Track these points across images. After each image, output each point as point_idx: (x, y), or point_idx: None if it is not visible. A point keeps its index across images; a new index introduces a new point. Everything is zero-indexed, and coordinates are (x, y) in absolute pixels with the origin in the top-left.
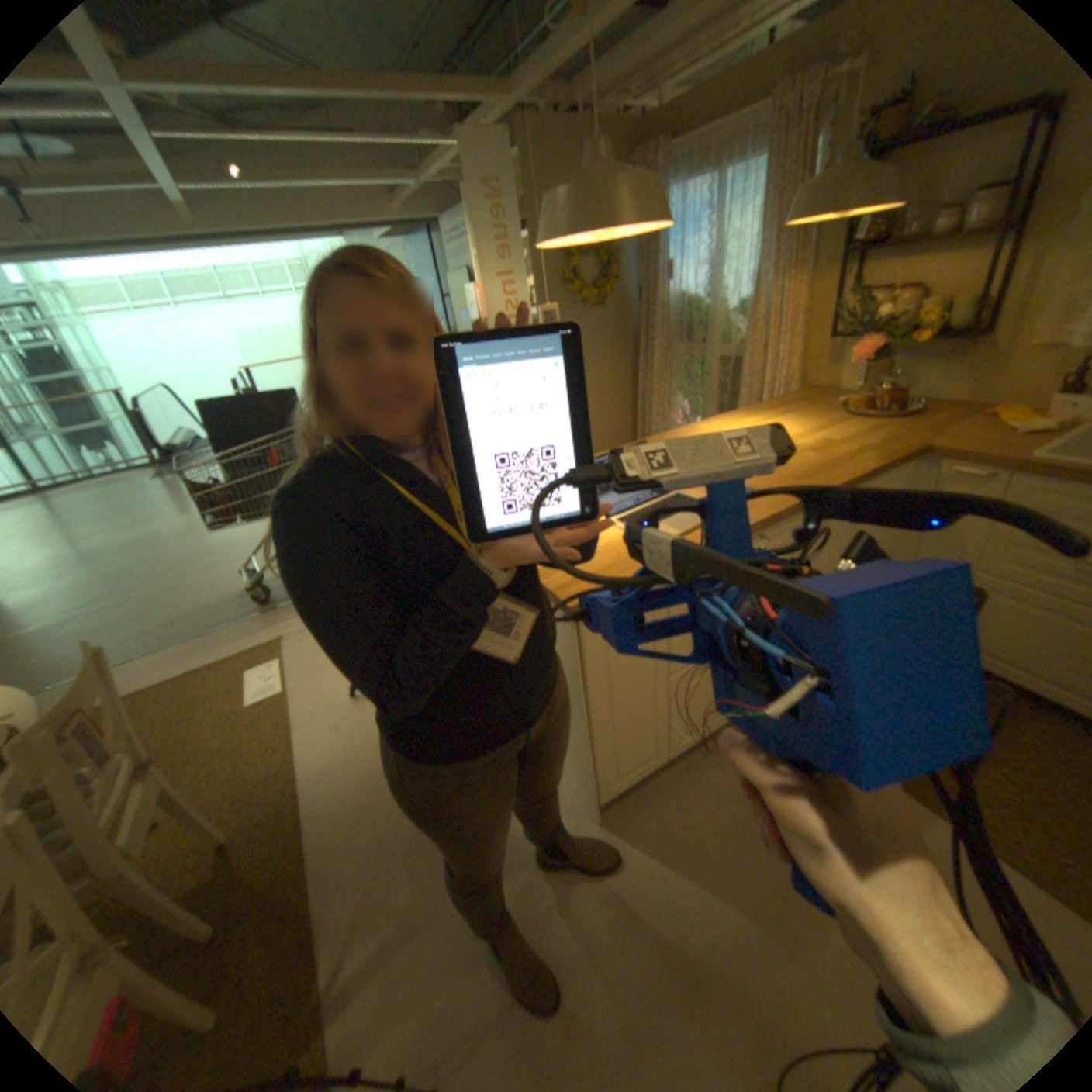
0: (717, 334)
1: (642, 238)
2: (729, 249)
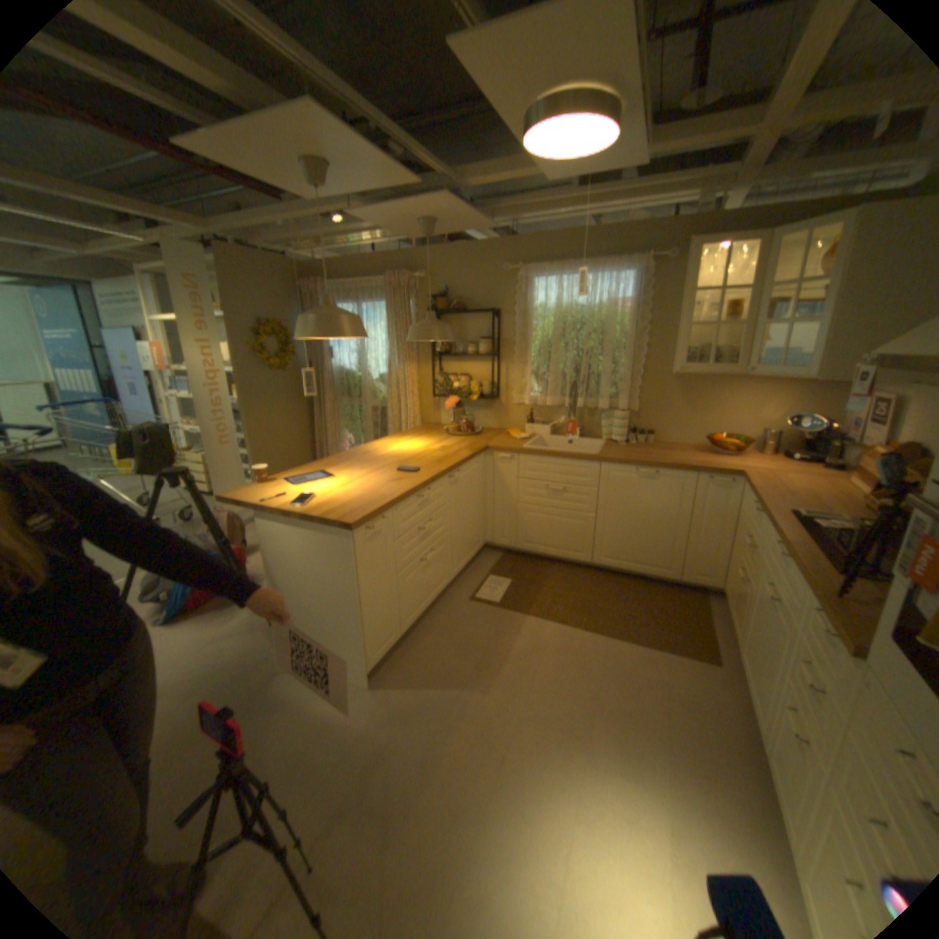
0: (369, 394)
1: None
2: (369, 347)
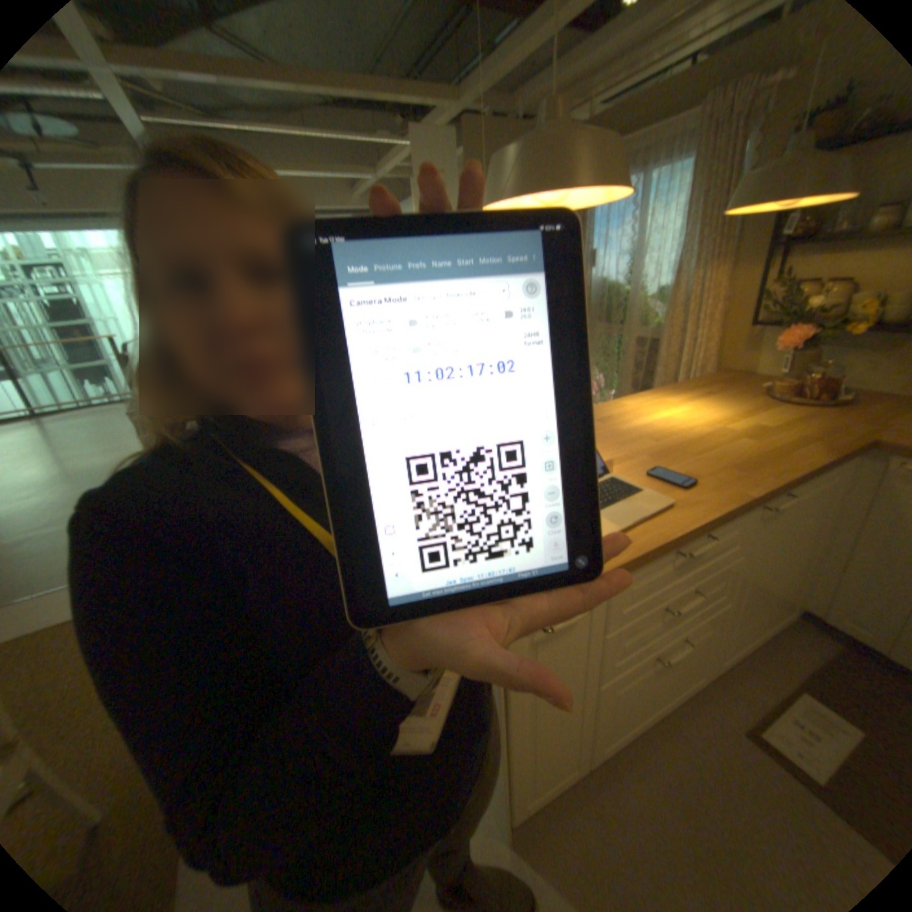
0: (636, 317)
1: None
2: (650, 241)
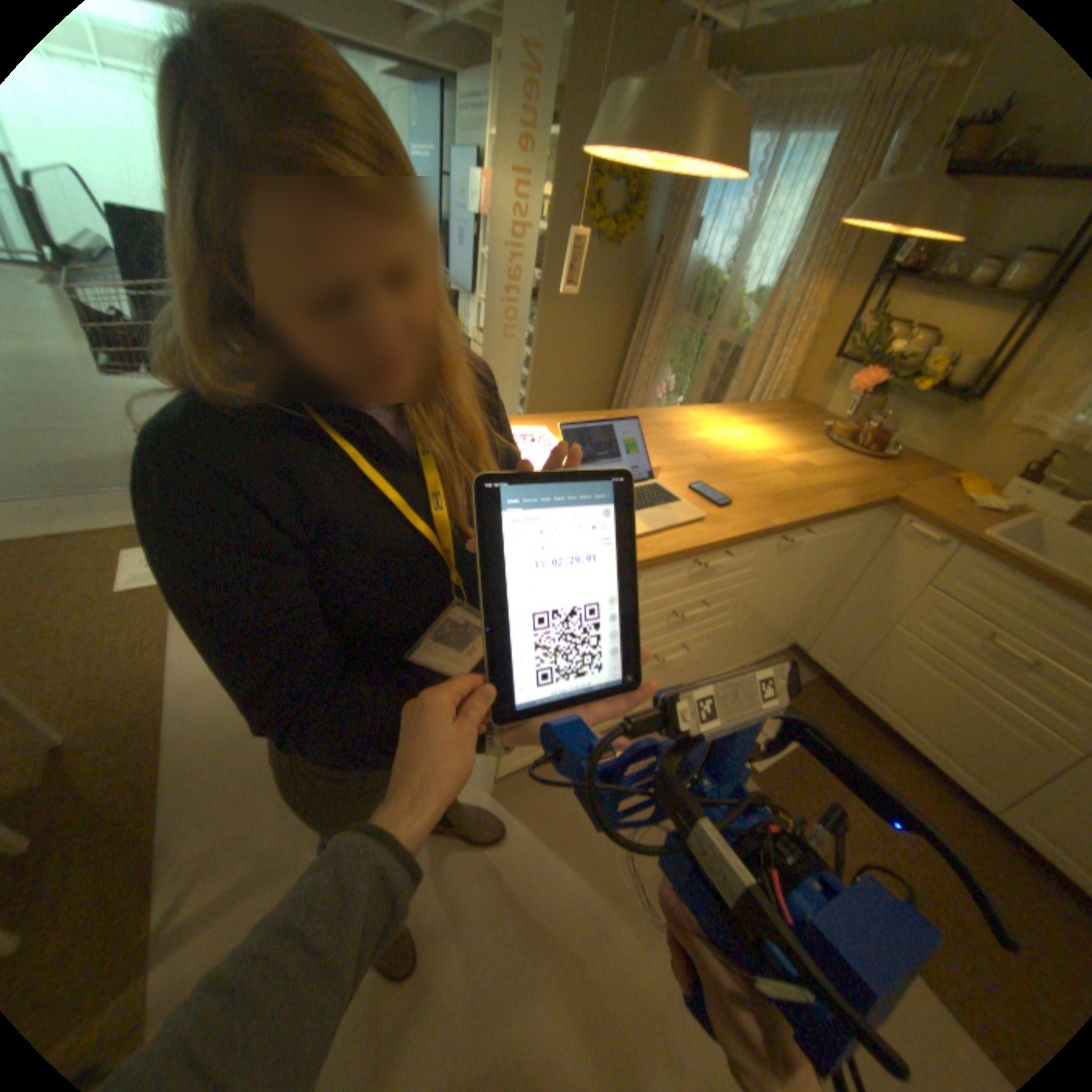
0: (726, 317)
1: (679, 182)
2: (765, 227)
